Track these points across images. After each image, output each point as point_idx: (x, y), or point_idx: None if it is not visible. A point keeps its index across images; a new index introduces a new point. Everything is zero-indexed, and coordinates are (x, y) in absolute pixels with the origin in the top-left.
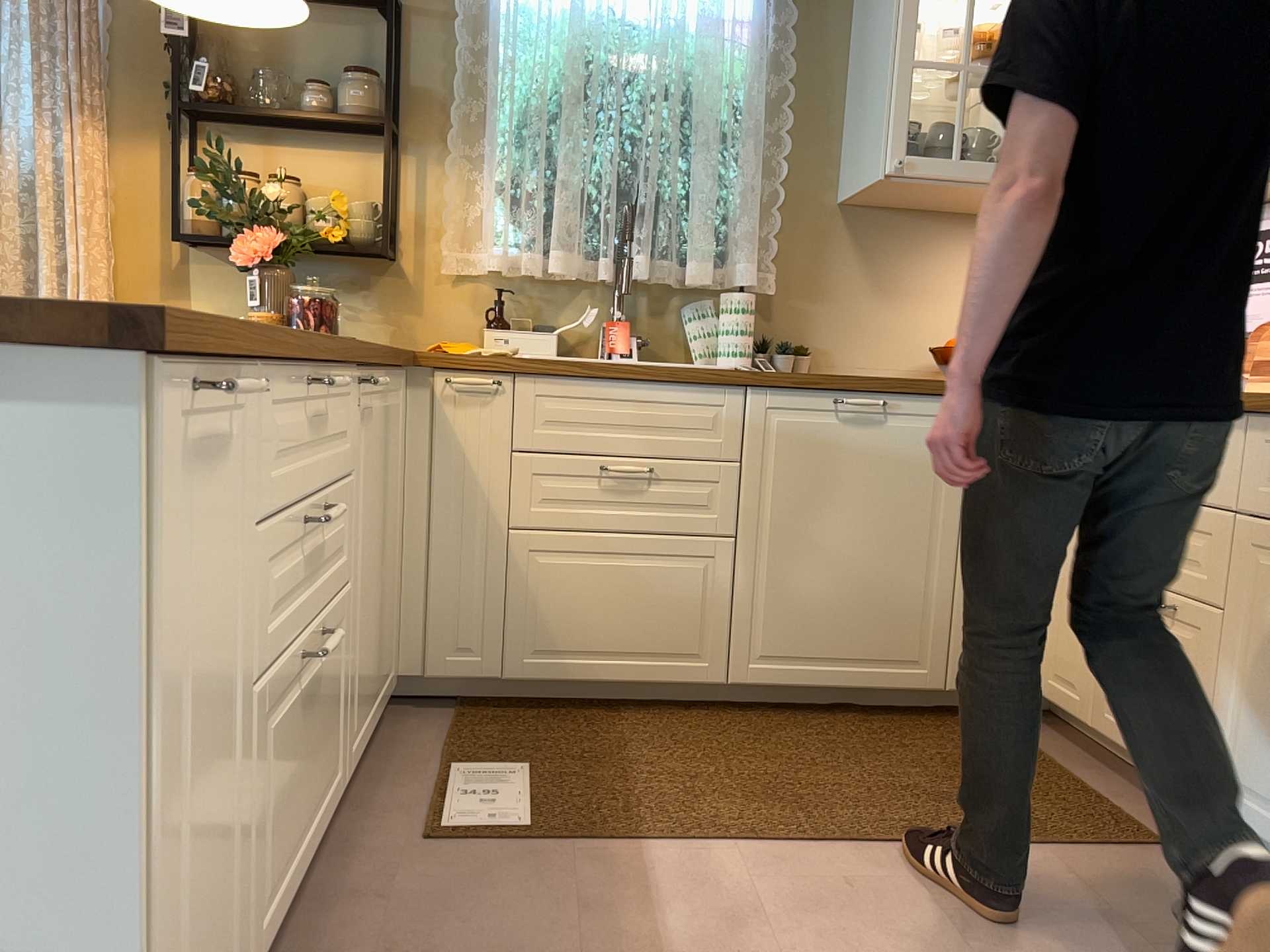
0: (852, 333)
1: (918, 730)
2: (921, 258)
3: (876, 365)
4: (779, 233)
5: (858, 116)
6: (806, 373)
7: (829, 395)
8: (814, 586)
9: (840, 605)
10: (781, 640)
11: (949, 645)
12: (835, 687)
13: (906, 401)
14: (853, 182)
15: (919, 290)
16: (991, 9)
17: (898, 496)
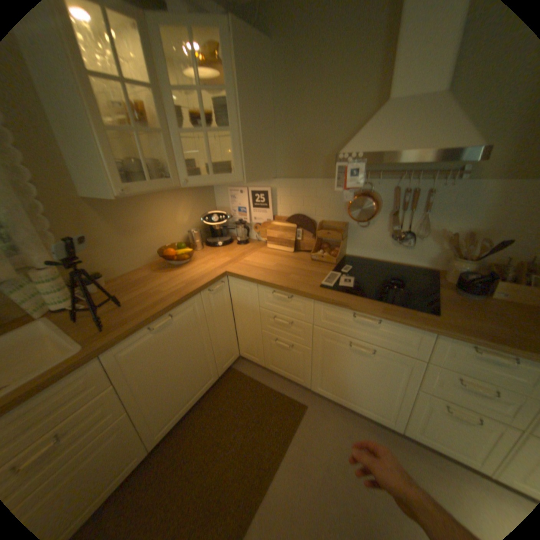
0: (117, 257)
1: (218, 399)
2: (135, 214)
3: (134, 265)
4: (50, 224)
5: (71, 150)
6: (125, 322)
7: (144, 329)
8: (168, 394)
9: (180, 390)
10: (163, 421)
11: (216, 367)
12: (188, 411)
13: (177, 309)
14: (87, 190)
15: (139, 227)
16: (129, 86)
17: (187, 342)
